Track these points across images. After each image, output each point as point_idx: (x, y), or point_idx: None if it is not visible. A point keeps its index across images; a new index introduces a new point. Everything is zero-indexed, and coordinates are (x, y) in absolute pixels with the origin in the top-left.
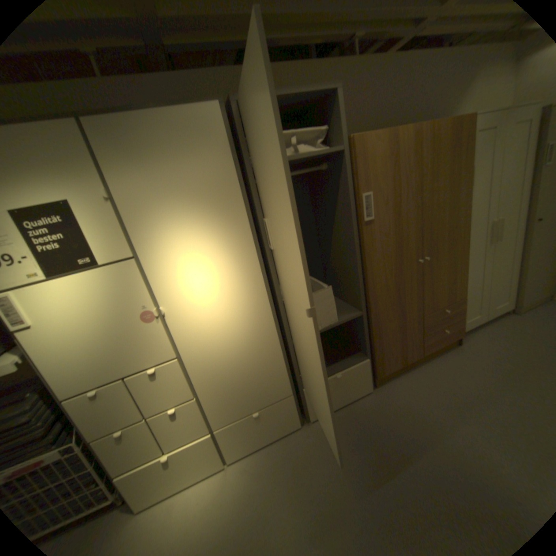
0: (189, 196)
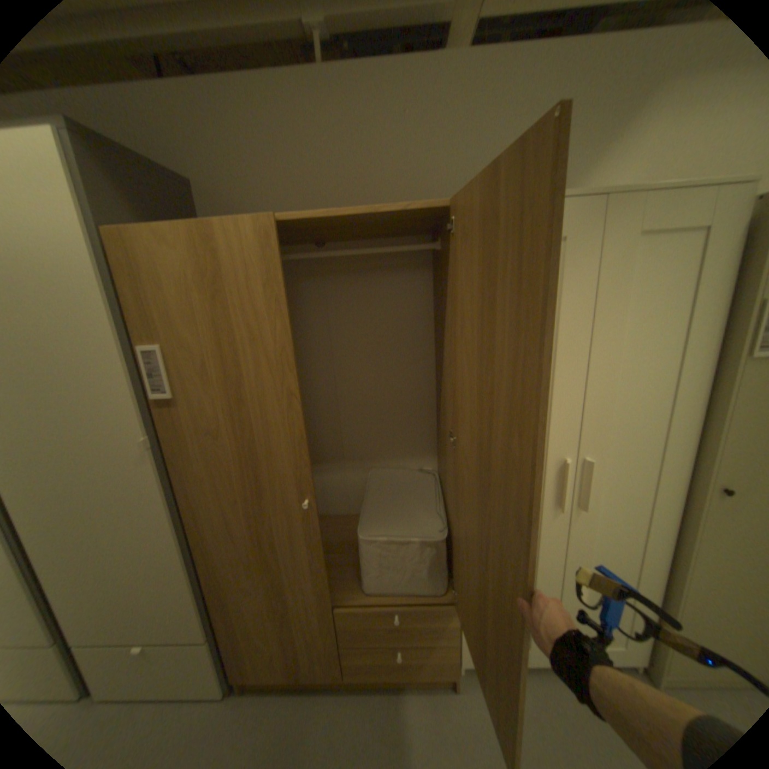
0: None
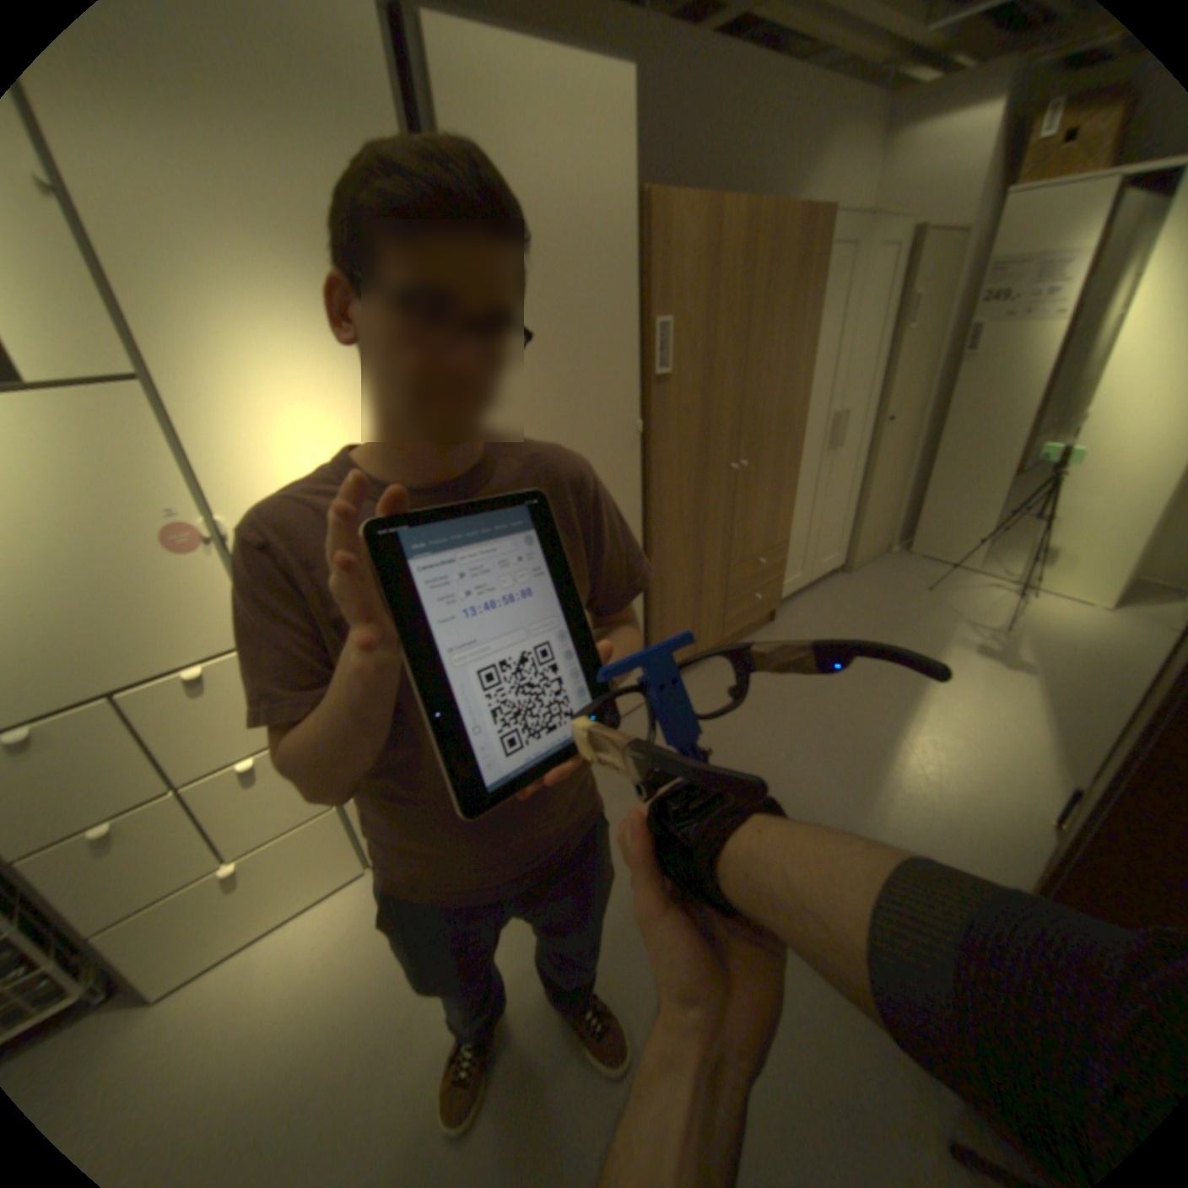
0: (299, 238)
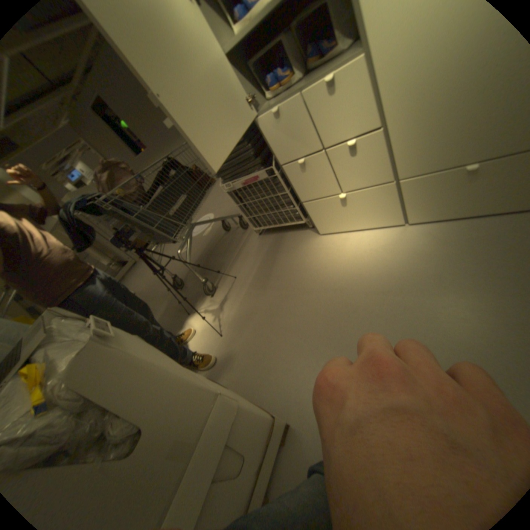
0: None
